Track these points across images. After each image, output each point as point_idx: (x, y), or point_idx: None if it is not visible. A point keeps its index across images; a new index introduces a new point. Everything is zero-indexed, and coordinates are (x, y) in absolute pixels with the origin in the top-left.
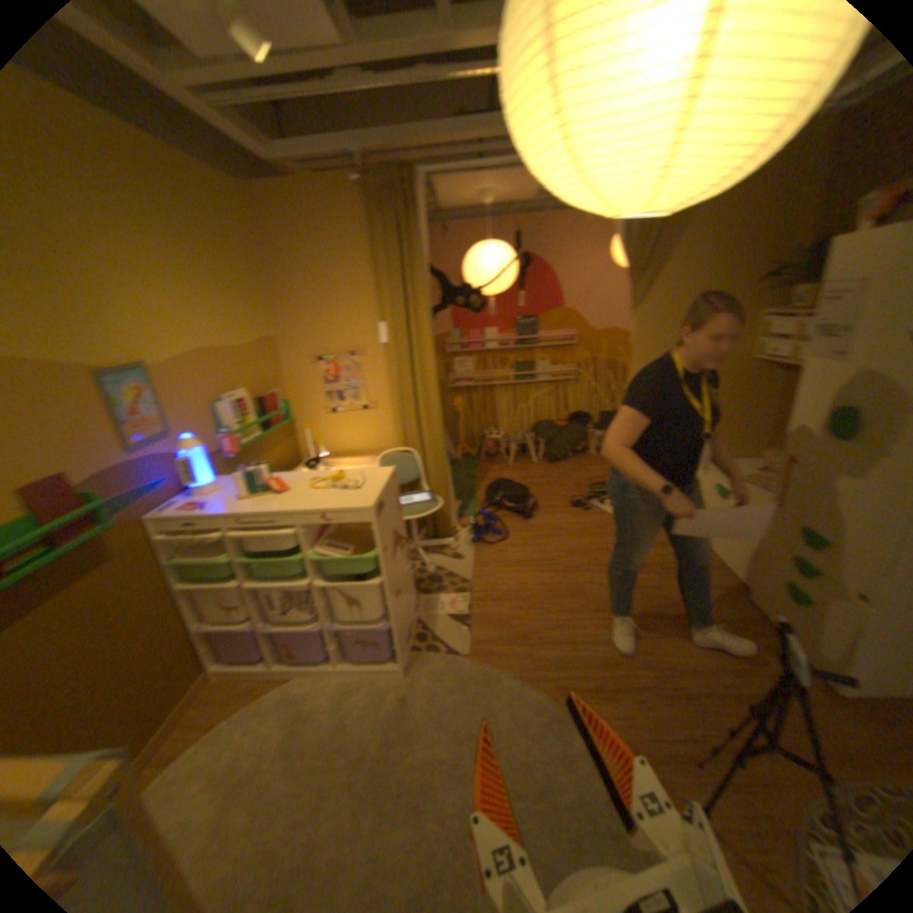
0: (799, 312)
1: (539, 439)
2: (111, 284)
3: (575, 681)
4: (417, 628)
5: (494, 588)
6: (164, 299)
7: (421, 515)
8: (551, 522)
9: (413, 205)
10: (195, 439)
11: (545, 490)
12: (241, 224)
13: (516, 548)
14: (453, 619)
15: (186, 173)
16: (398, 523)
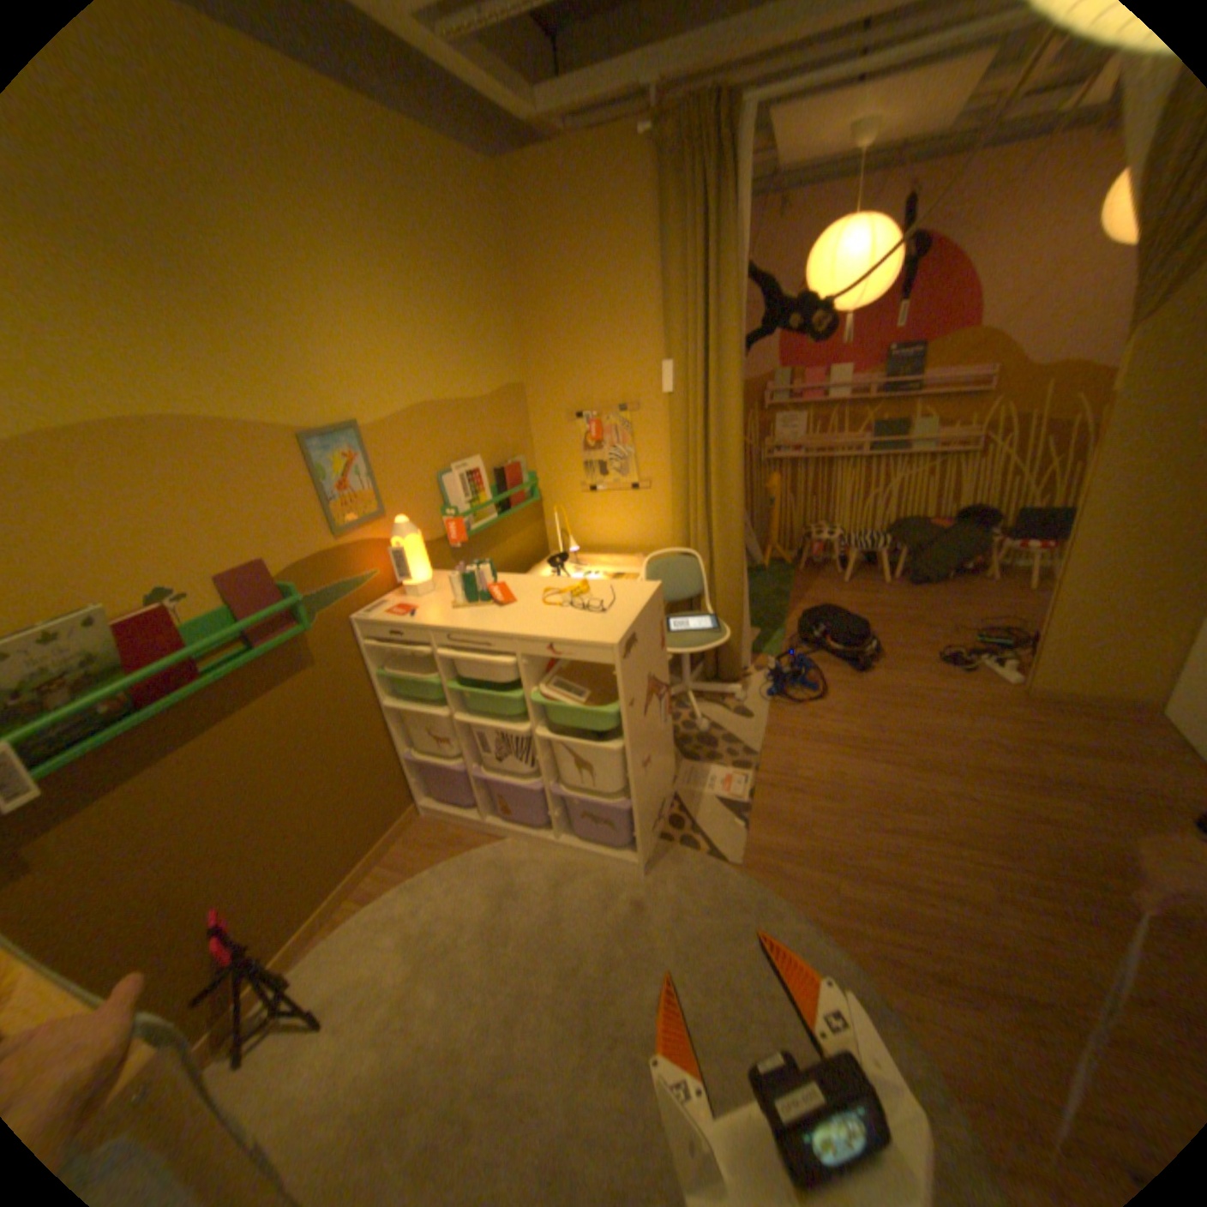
0: None
1: (898, 545)
2: (314, 317)
3: (907, 950)
4: (670, 806)
5: (792, 771)
6: (378, 335)
7: (694, 649)
8: (900, 681)
9: (729, 161)
10: (413, 521)
11: (897, 627)
12: (484, 222)
13: (835, 715)
14: (723, 805)
15: (413, 152)
16: (654, 665)
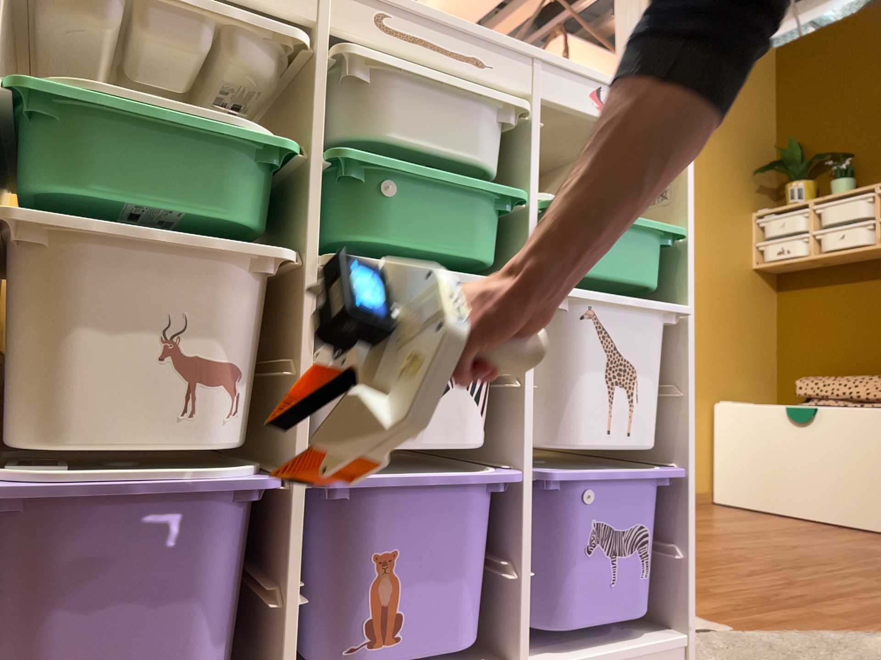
0: (793, 210)
1: None
2: None
3: None
4: None
5: None
6: None
7: None
8: None
9: None
10: None
11: None
12: None
13: None
14: None
15: None
16: None
